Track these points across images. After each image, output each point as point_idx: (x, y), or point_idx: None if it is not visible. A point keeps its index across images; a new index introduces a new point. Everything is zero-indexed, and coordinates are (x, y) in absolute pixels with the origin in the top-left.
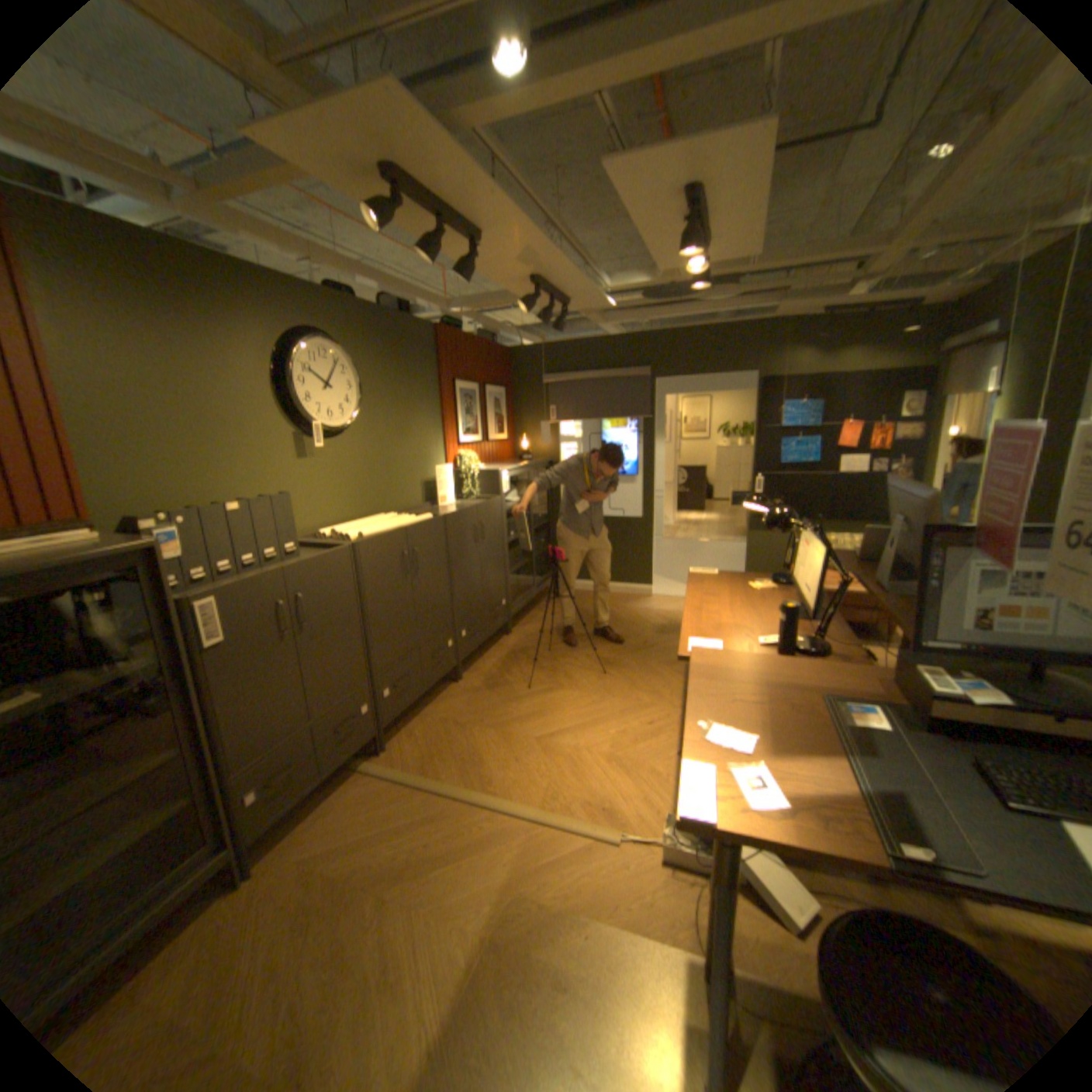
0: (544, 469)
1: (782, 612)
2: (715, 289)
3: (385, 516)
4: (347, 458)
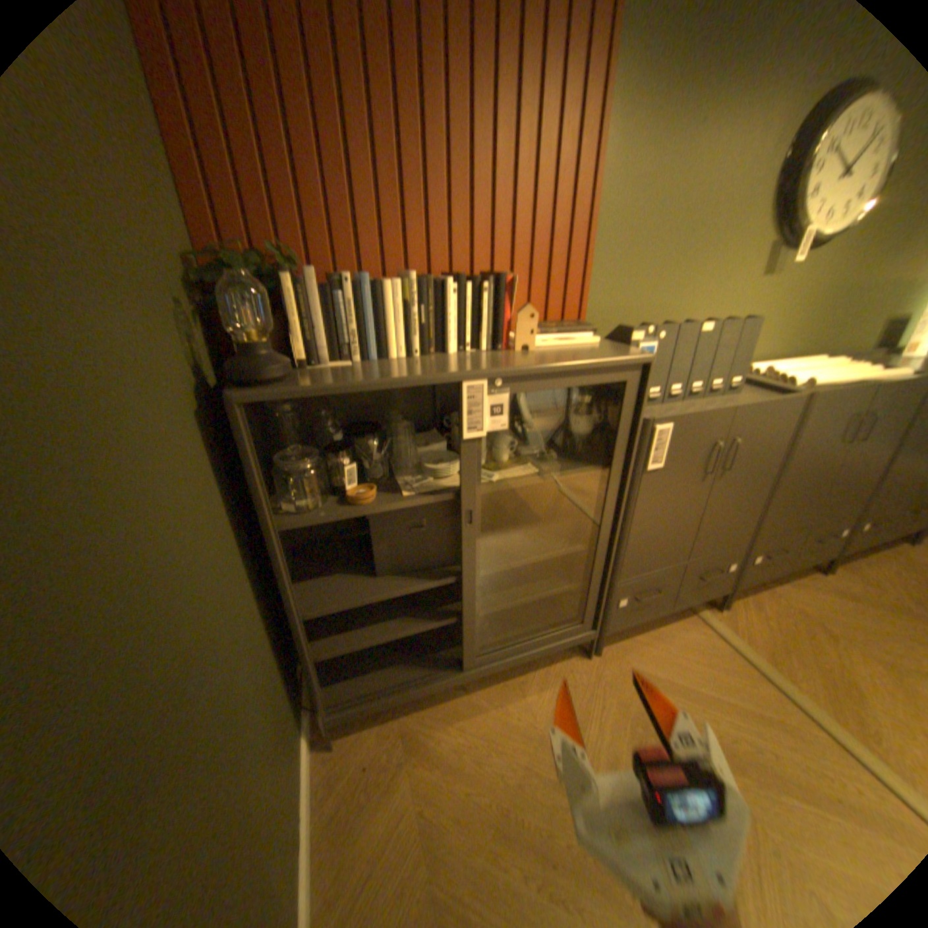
0: None
1: None
2: None
3: (834, 360)
4: (816, 277)
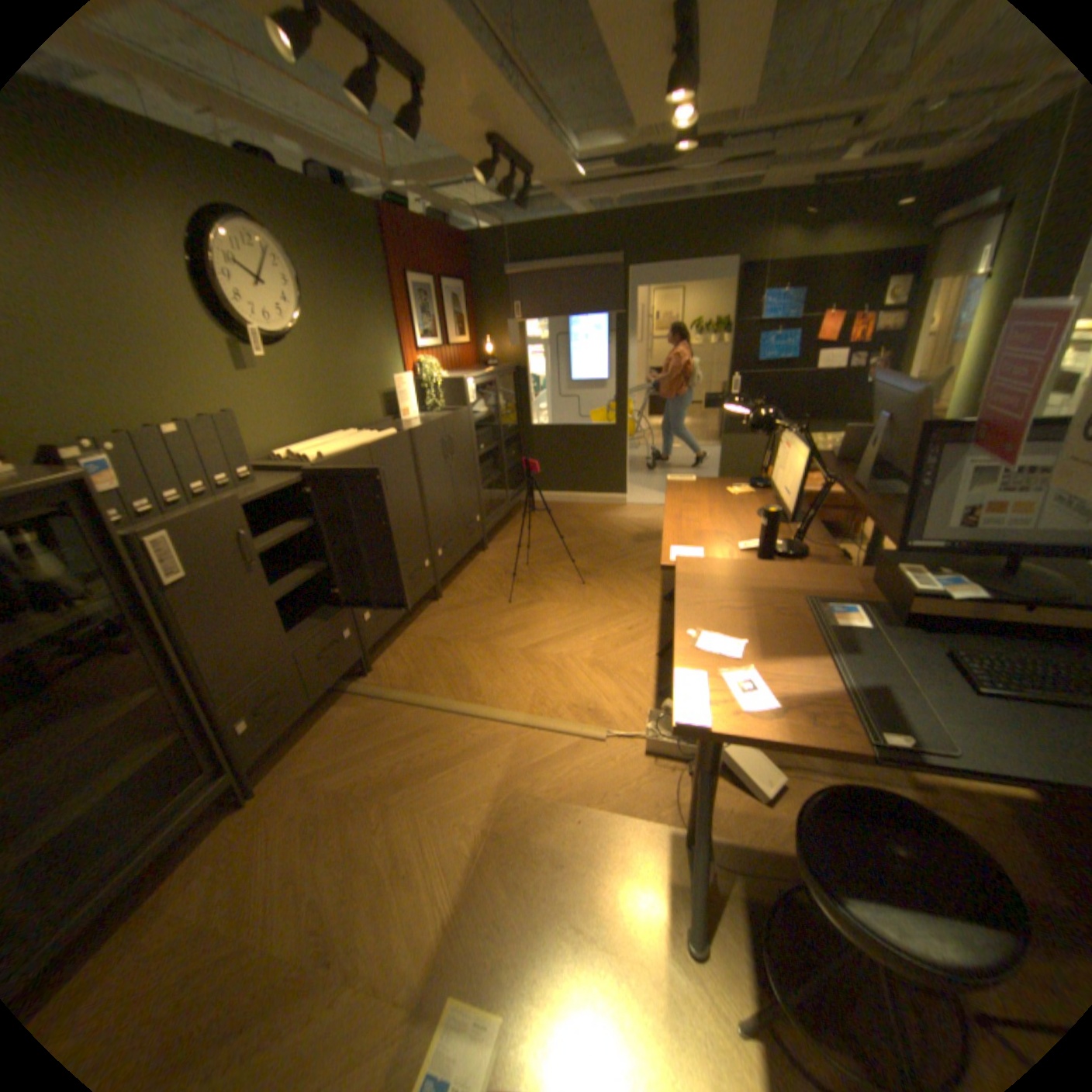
0: (511, 374)
1: (764, 517)
2: (695, 154)
3: (344, 433)
4: (293, 368)
